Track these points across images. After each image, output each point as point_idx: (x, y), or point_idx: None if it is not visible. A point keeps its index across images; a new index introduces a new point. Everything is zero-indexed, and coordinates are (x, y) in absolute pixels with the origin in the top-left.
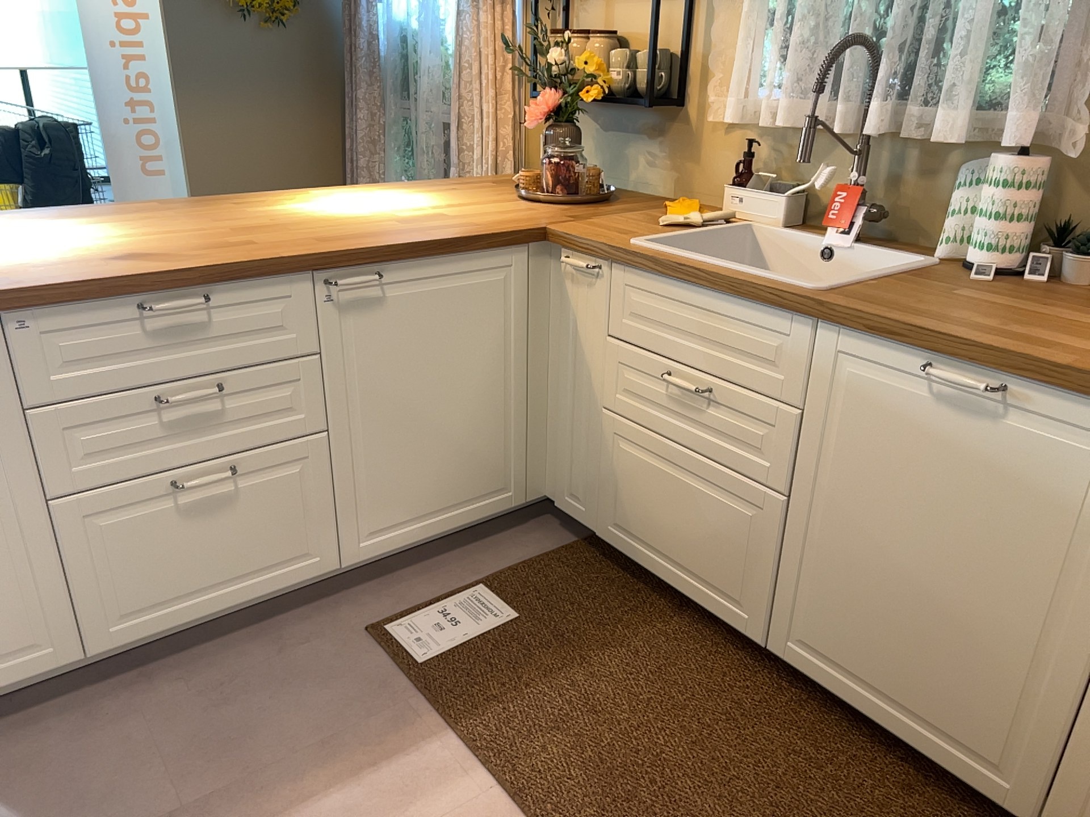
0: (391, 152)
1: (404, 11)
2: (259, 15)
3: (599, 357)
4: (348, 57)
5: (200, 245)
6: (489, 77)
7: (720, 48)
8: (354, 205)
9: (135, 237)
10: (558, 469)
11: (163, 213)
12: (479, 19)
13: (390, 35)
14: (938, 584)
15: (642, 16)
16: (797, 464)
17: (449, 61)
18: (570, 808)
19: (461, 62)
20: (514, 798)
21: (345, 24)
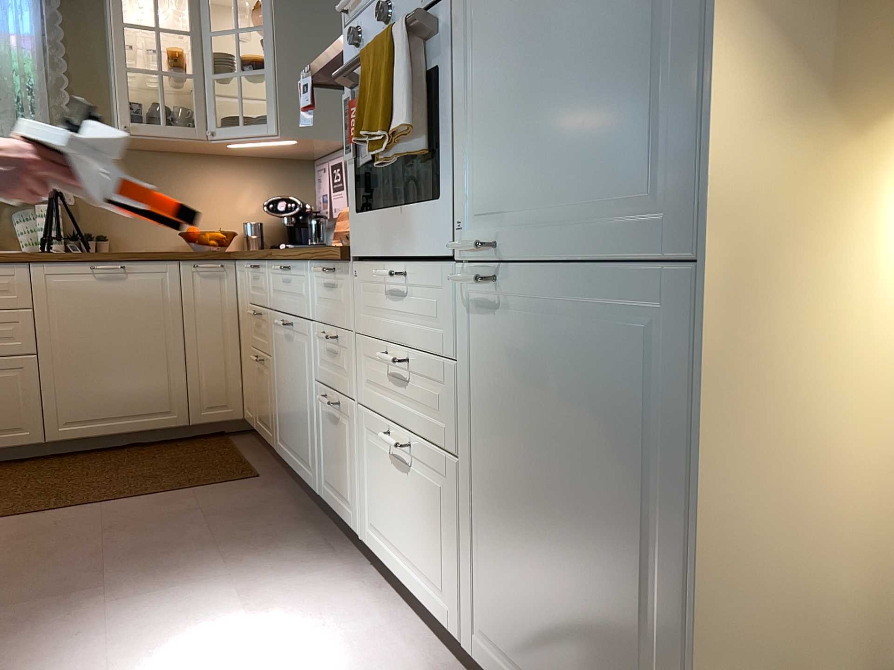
0: None
1: None
2: None
3: None
4: None
5: None
6: None
7: None
8: None
9: None
10: None
11: None
12: None
13: None
14: (123, 352)
15: None
16: (36, 336)
17: None
18: (41, 505)
19: None
20: (12, 517)
21: None
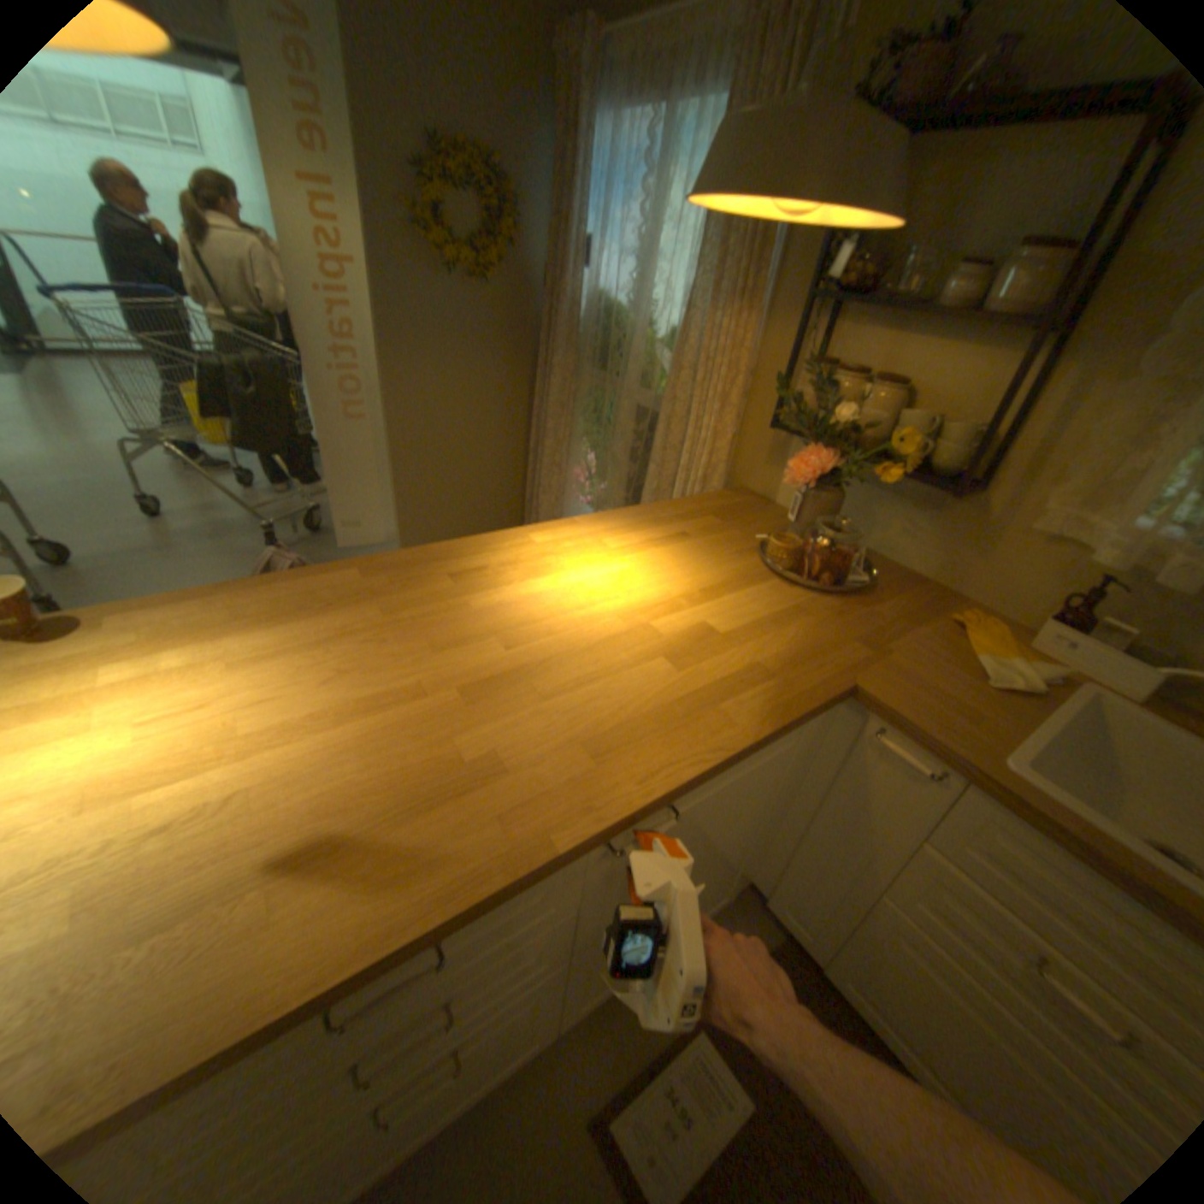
0: (579, 419)
1: (609, 279)
2: (460, 267)
3: (900, 852)
4: (541, 313)
5: (419, 779)
6: (718, 387)
7: (1087, 439)
8: (593, 587)
9: (322, 722)
10: (784, 888)
11: (363, 608)
12: (715, 317)
13: (592, 302)
14: None
15: (955, 362)
16: None
17: (659, 348)
18: None
19: (682, 359)
20: None
21: (542, 279)
